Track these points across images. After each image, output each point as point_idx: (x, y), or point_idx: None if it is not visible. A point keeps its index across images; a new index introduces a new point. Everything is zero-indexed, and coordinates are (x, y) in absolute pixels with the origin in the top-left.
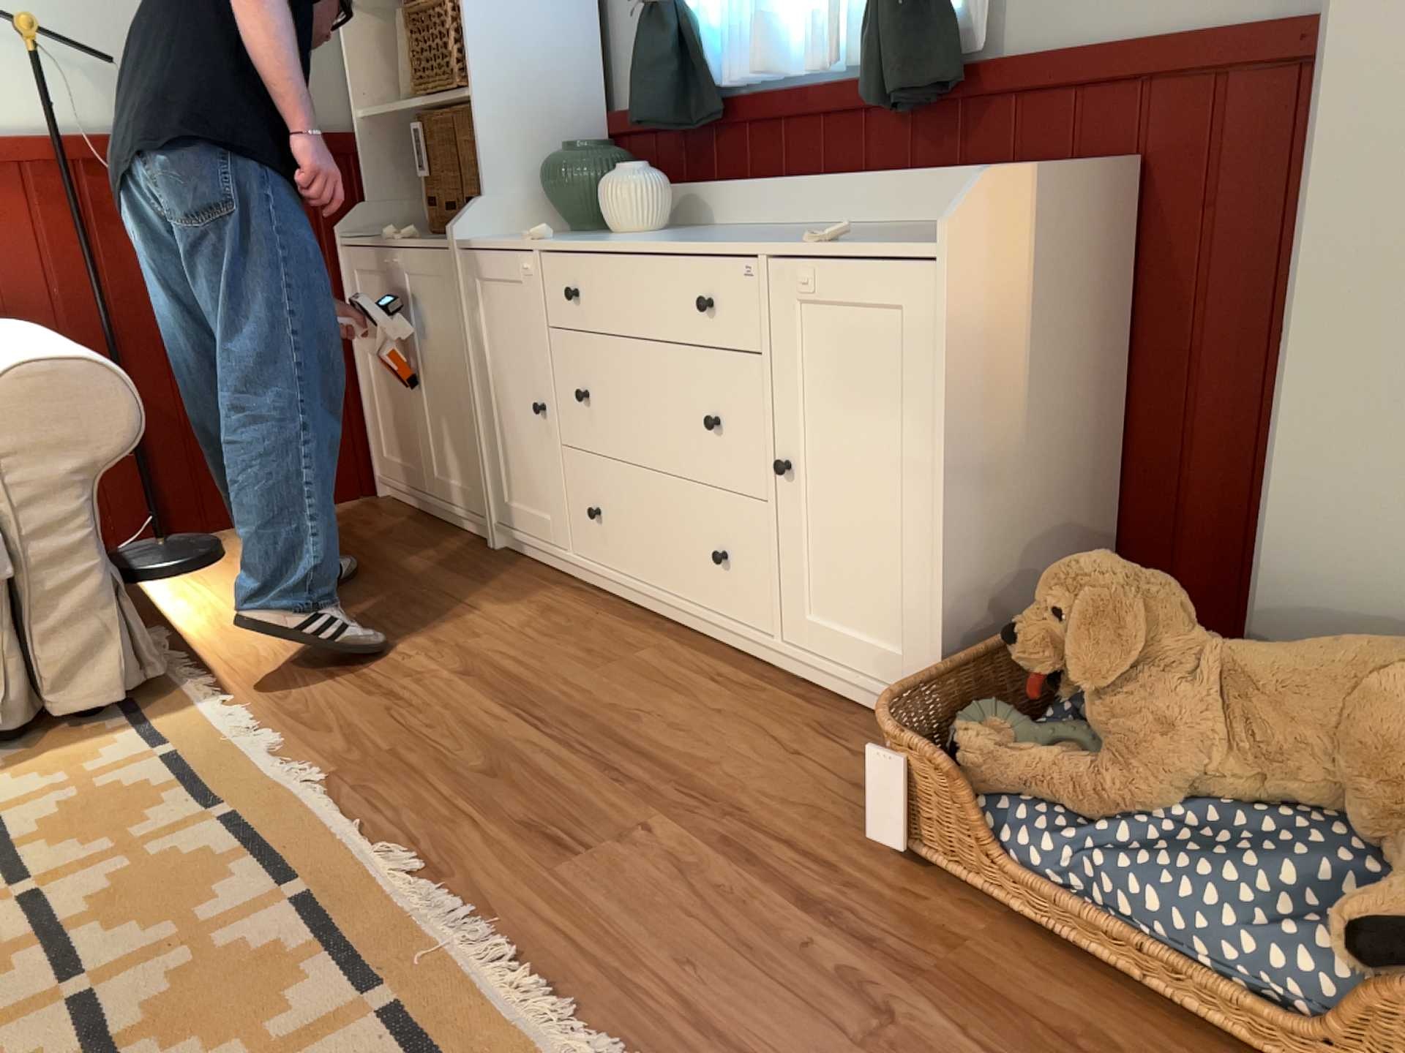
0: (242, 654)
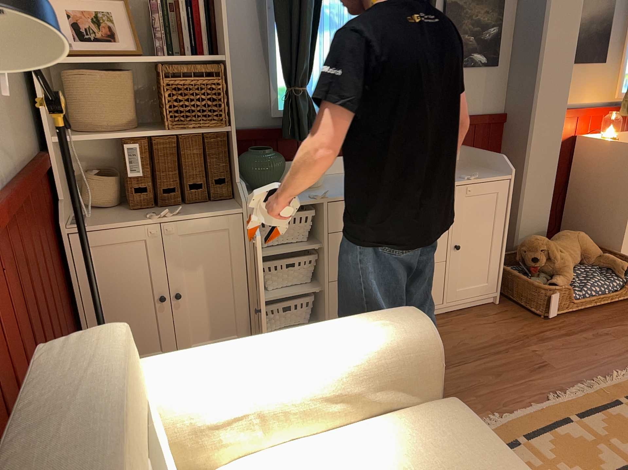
0: None
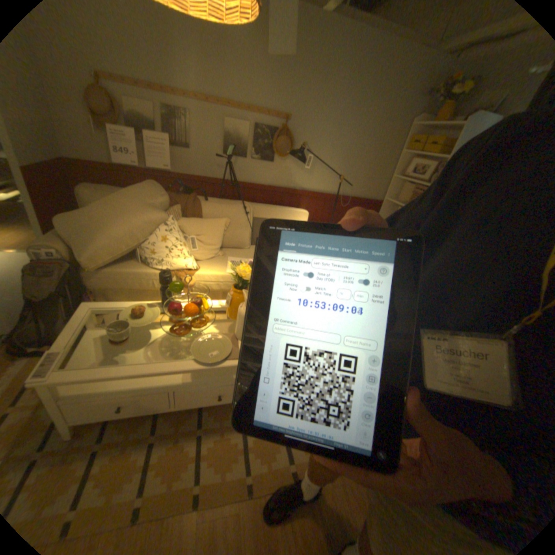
0: None
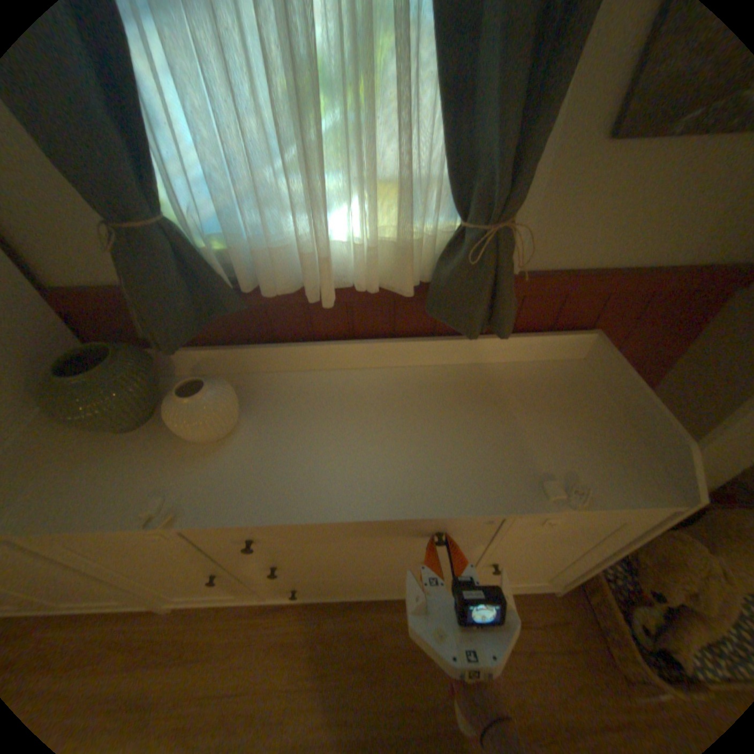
0: None
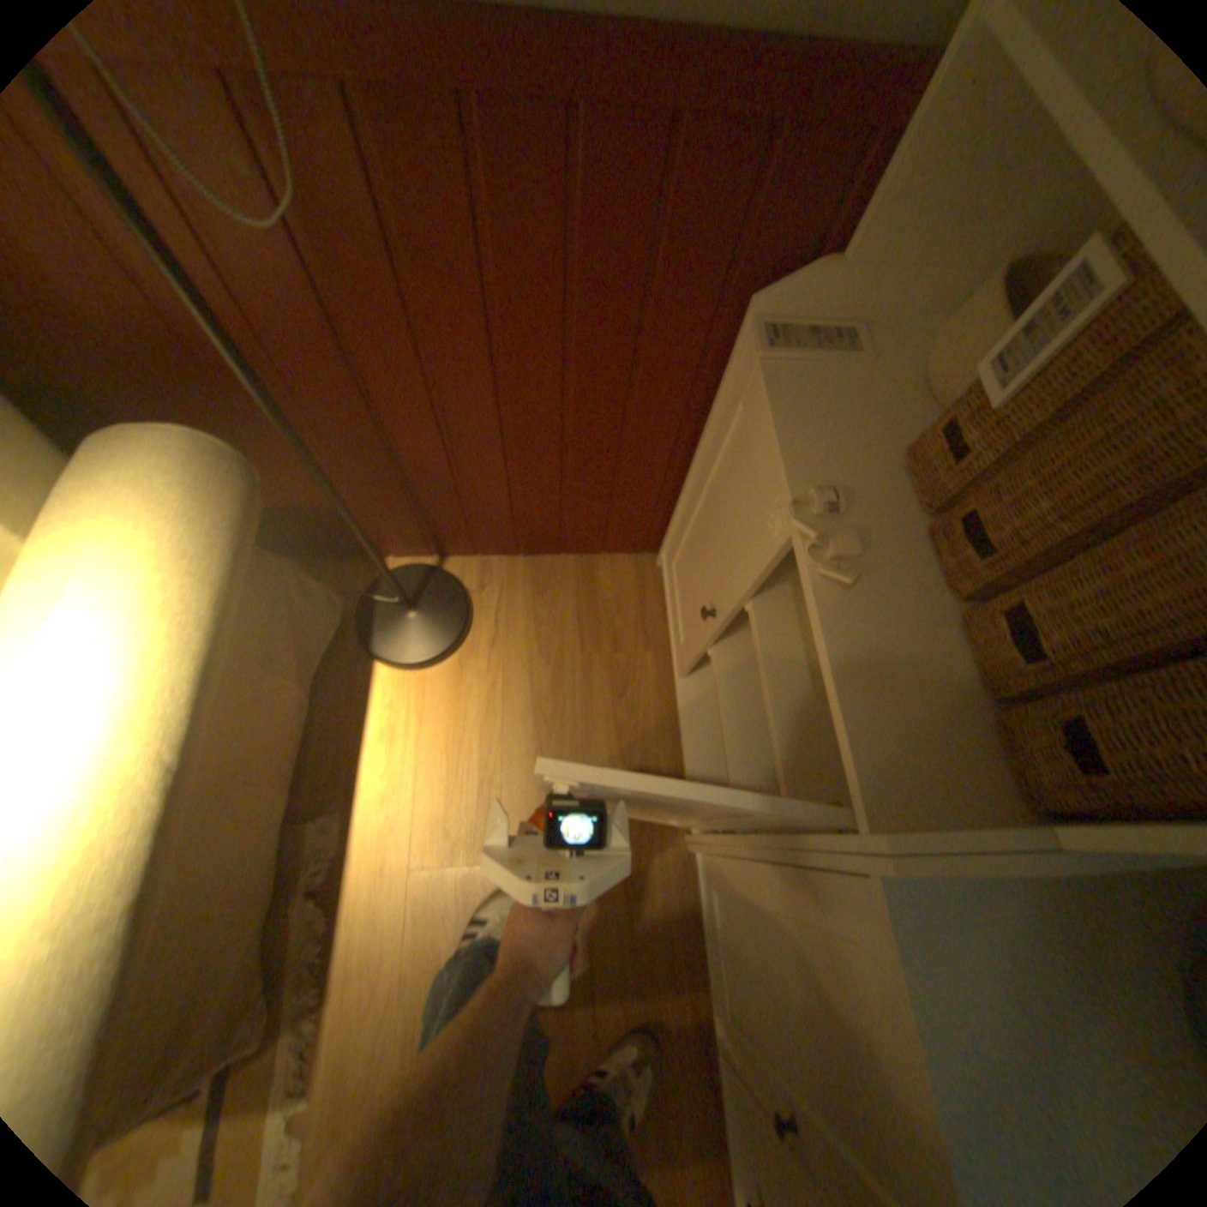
0: (365, 972)
